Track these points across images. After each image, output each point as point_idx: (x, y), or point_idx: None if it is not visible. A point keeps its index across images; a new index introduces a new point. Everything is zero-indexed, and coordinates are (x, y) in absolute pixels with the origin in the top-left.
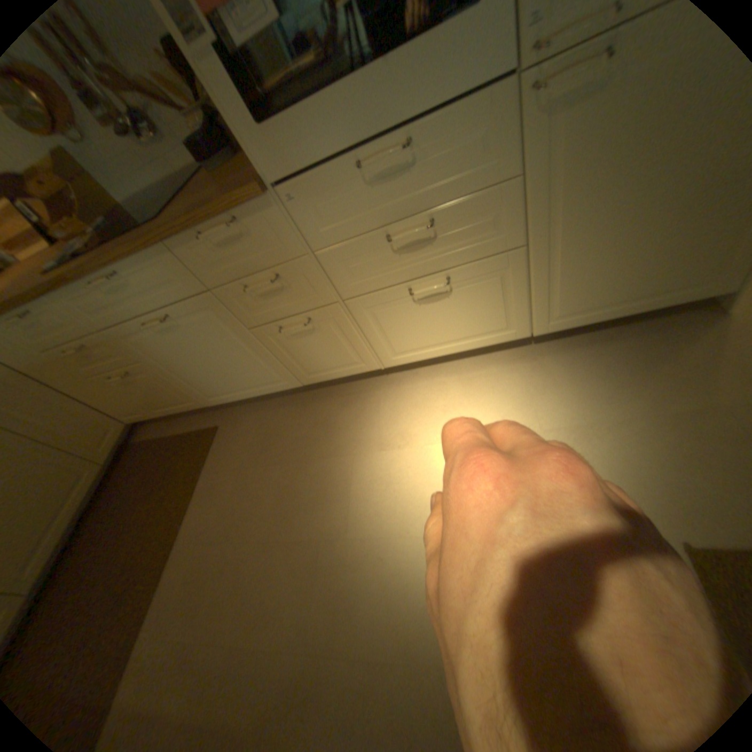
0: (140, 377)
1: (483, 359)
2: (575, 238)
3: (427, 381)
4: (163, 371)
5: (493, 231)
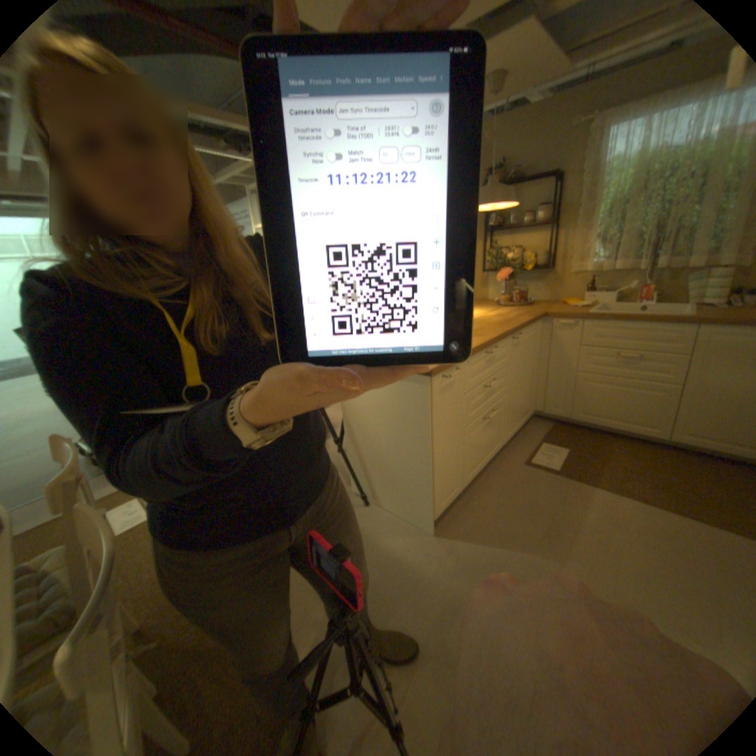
0: None
1: None
2: None
3: None
4: None
5: None
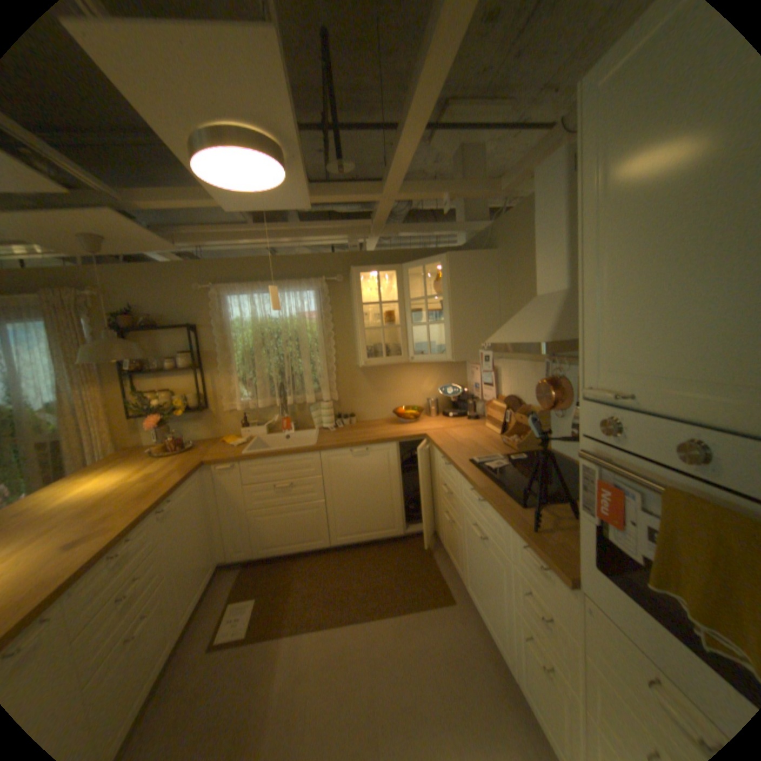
0: (456, 531)
1: None
2: None
3: None
4: (465, 545)
5: None
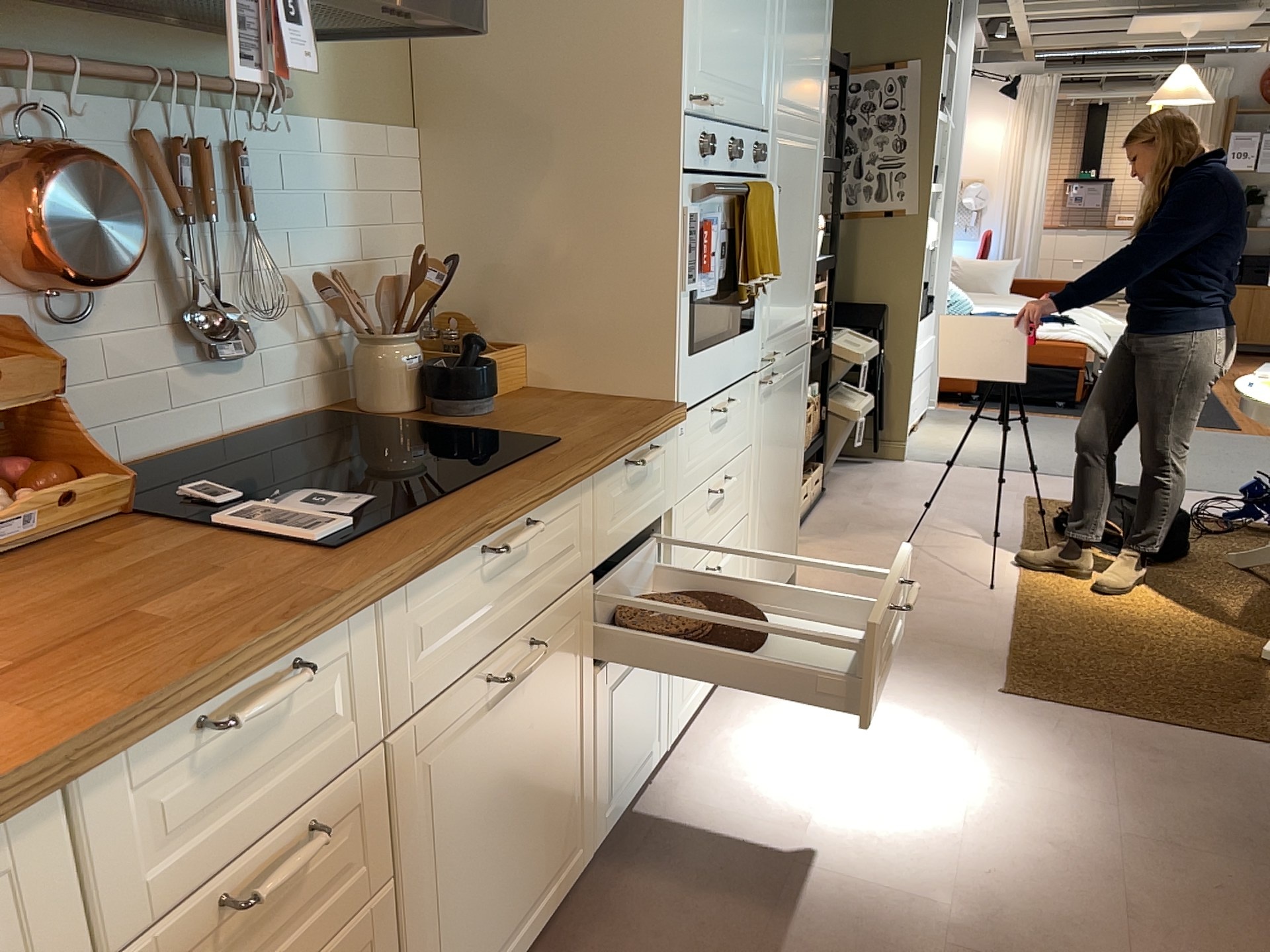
0: None
1: (714, 702)
2: (763, 507)
3: (704, 751)
4: (412, 905)
5: (742, 494)
